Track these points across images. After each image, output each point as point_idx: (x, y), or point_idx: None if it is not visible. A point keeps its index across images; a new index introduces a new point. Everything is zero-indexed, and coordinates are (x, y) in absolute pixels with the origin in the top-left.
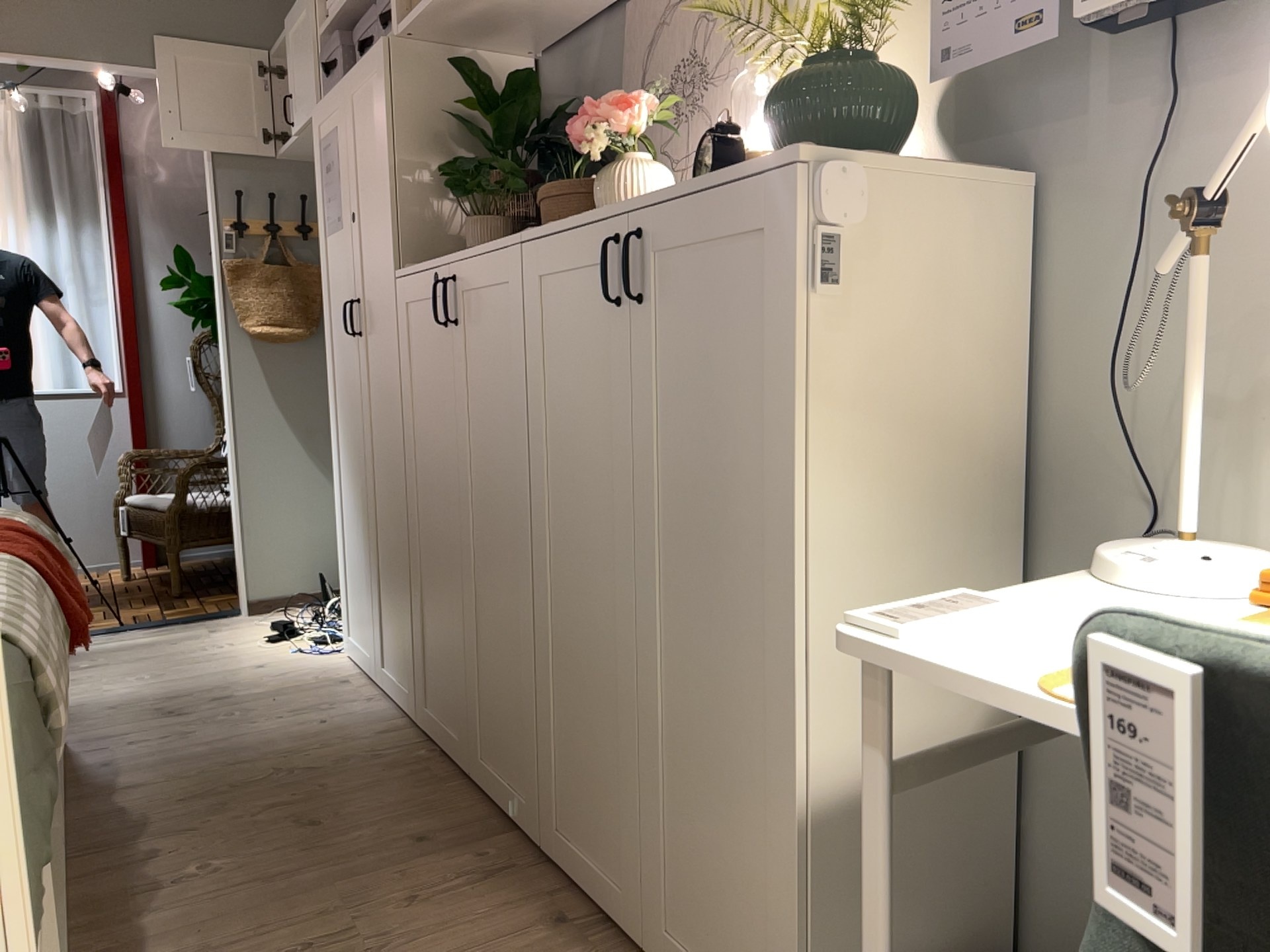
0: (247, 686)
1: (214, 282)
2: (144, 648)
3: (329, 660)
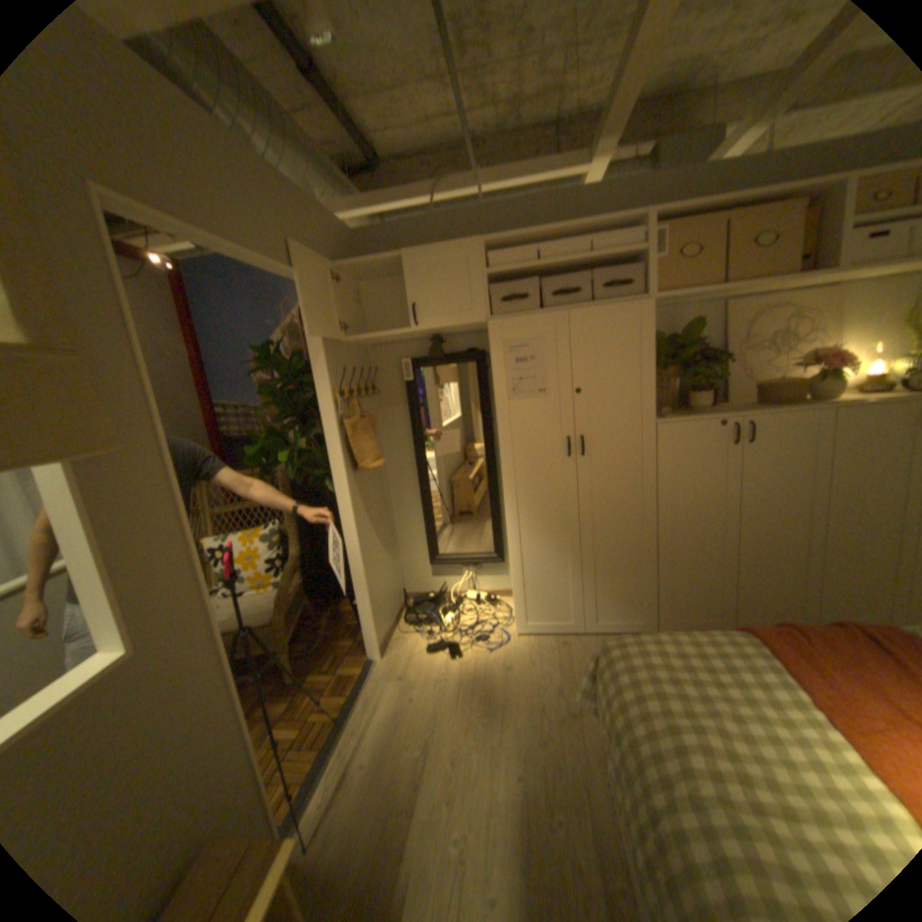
0: (542, 678)
1: (325, 438)
2: (403, 717)
3: (519, 642)
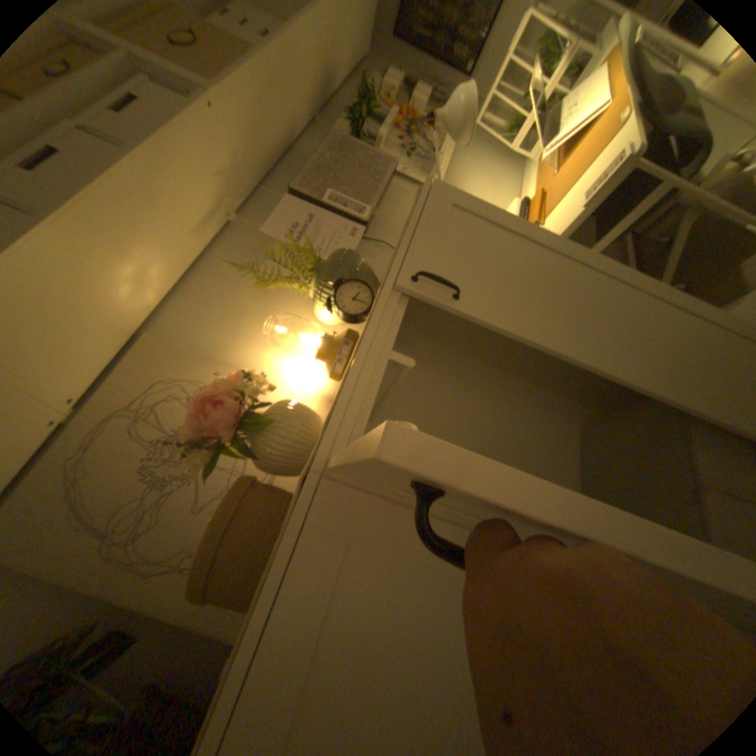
0: None
1: None
2: None
3: None
